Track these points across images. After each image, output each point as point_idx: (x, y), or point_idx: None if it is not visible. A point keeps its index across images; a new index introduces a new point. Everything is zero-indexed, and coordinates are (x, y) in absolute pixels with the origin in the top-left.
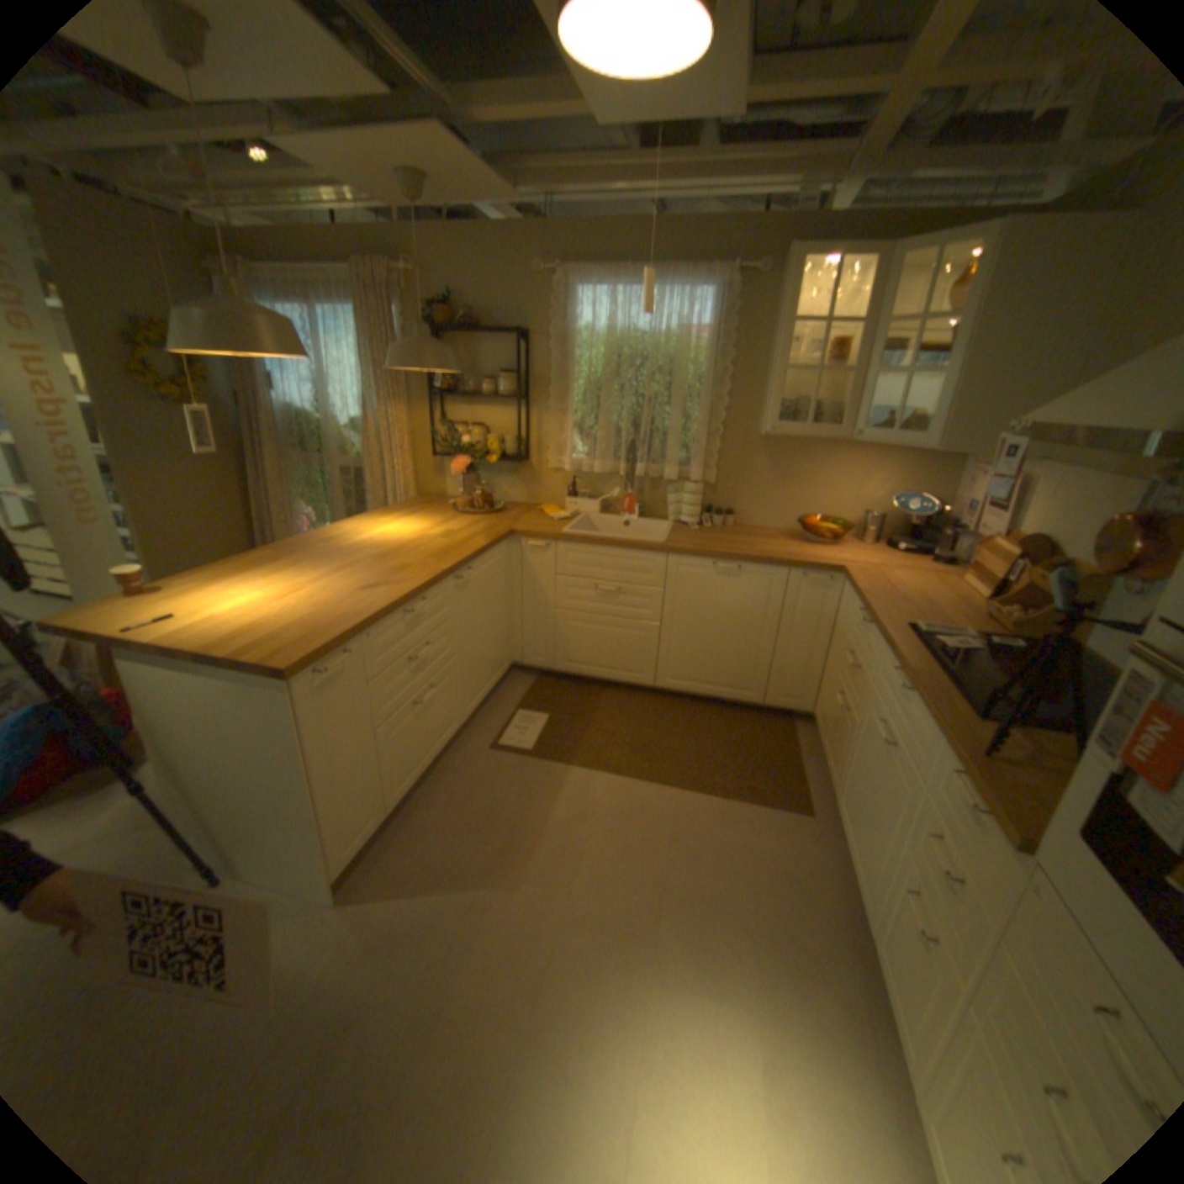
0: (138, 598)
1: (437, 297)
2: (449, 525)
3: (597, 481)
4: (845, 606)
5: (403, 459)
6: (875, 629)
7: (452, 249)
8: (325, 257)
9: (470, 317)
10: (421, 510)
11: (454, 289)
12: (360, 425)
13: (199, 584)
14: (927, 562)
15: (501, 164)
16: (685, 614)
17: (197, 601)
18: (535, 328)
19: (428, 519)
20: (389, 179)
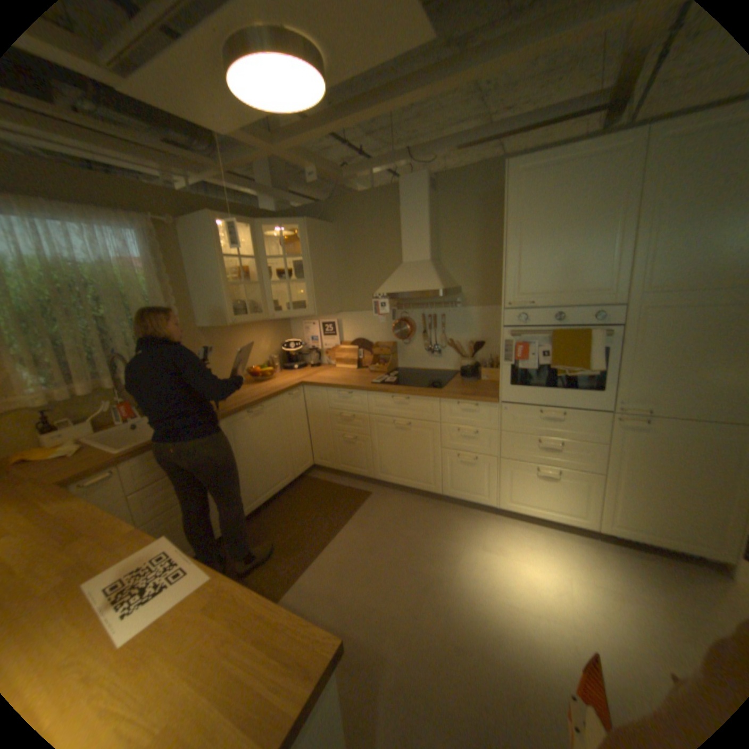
0: None
1: None
2: None
3: (68, 407)
4: (314, 399)
5: None
6: (356, 394)
7: None
8: None
9: None
10: None
11: None
12: None
13: None
14: (311, 369)
15: None
16: (242, 455)
17: None
18: None
19: None
20: None
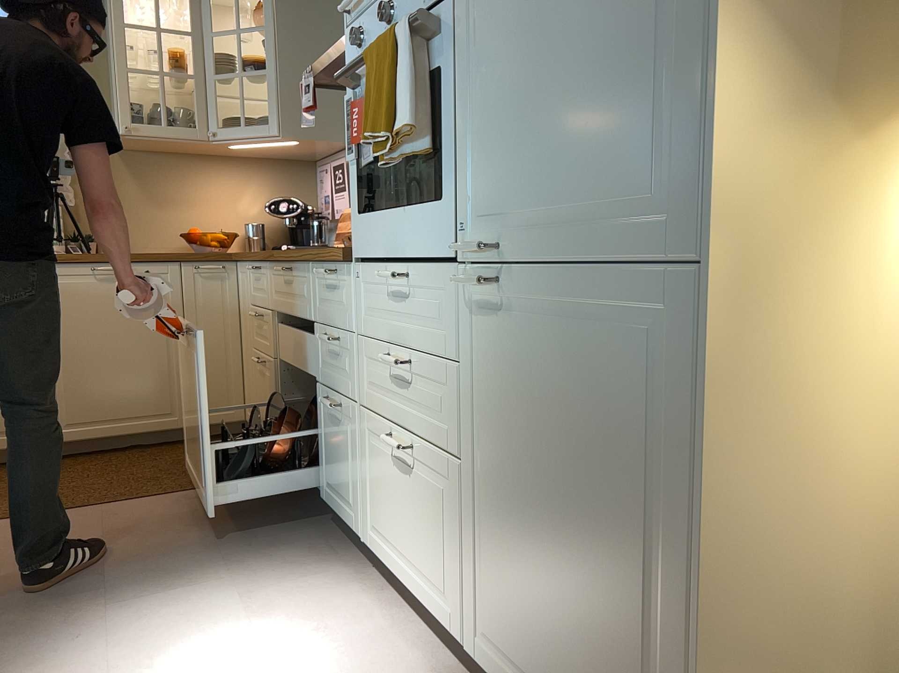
0: None
1: None
2: None
3: None
4: (242, 285)
5: None
6: (263, 267)
7: None
8: None
9: None
10: None
11: None
12: None
13: None
14: None
15: None
16: (70, 336)
17: None
18: None
19: None
20: None
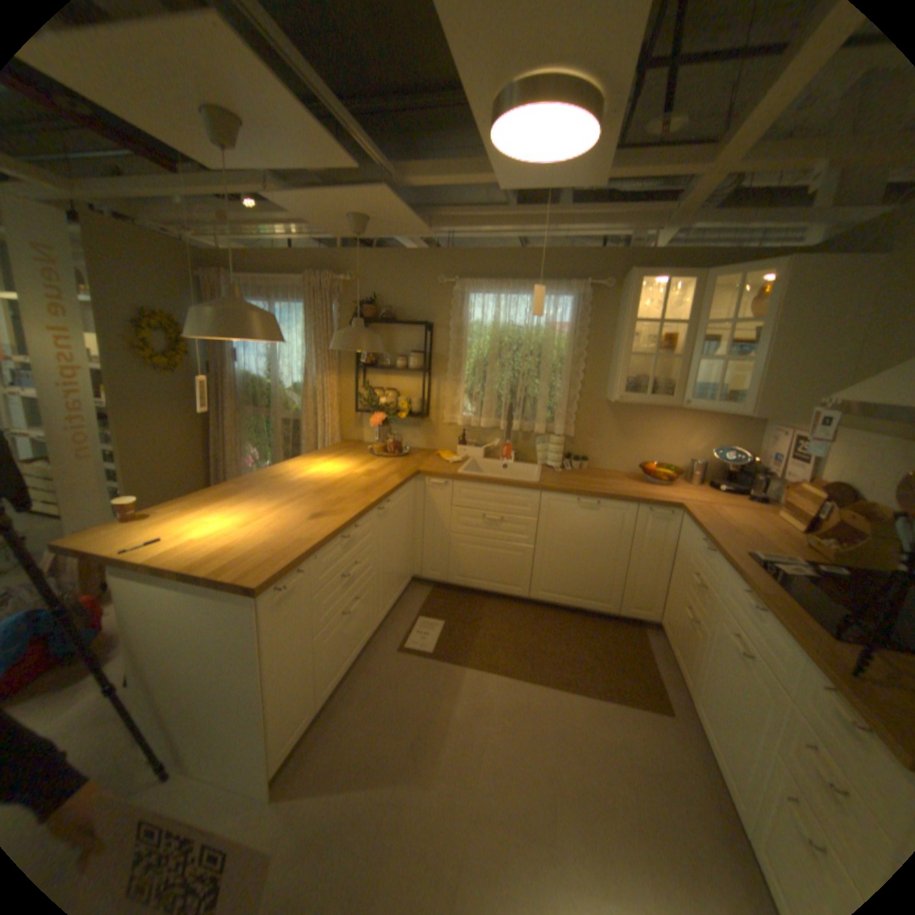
0: (131, 523)
1: (367, 298)
2: (370, 465)
3: (481, 432)
4: (686, 535)
5: (332, 413)
6: (719, 556)
7: (380, 266)
8: (286, 270)
9: (390, 313)
10: (346, 453)
11: (379, 293)
12: (301, 388)
13: (180, 512)
14: (745, 501)
15: (421, 212)
16: (556, 539)
17: (179, 526)
18: (438, 322)
19: (352, 460)
20: (343, 220)
